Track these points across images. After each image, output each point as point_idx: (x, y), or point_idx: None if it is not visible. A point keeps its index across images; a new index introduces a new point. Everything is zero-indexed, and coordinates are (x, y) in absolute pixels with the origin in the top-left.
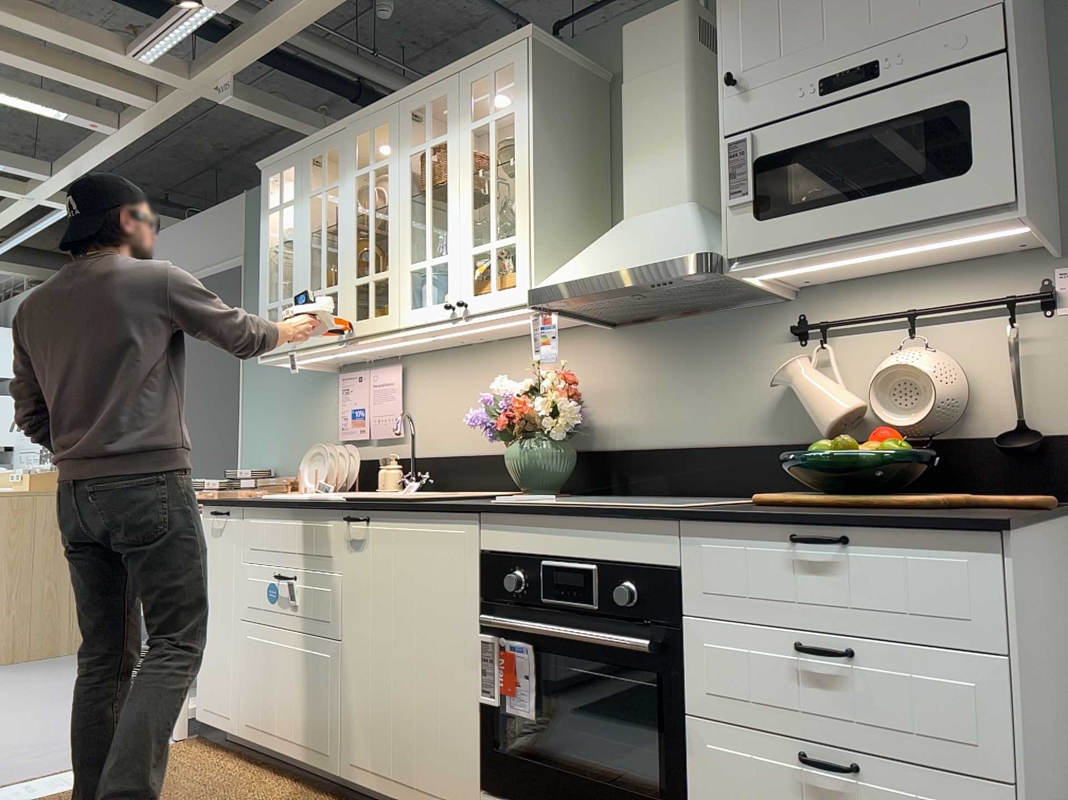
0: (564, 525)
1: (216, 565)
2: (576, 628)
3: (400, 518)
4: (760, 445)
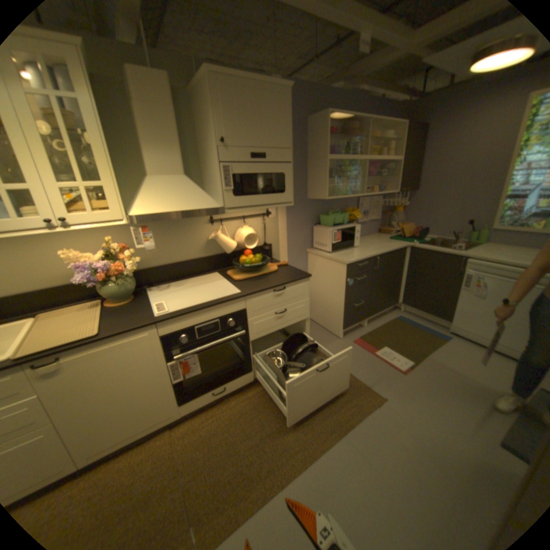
0: (202, 312)
1: None
2: (213, 340)
3: (93, 346)
4: (203, 258)
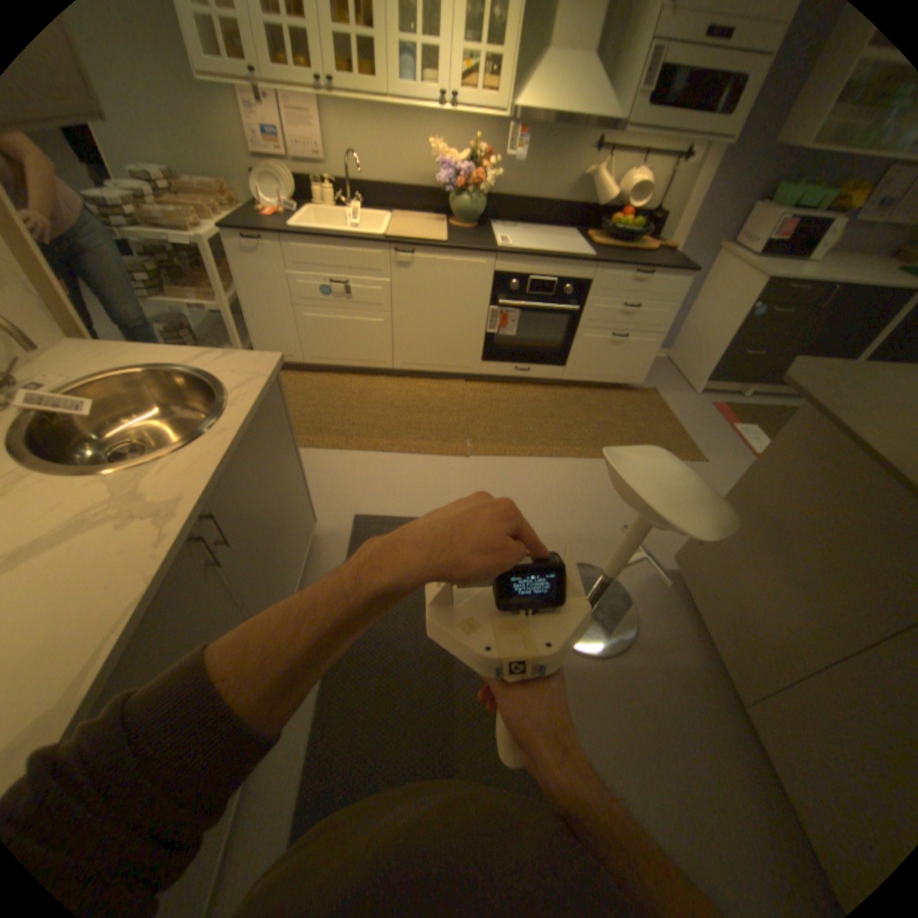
0: (544, 262)
1: (255, 274)
2: (541, 303)
3: (441, 253)
4: (566, 202)
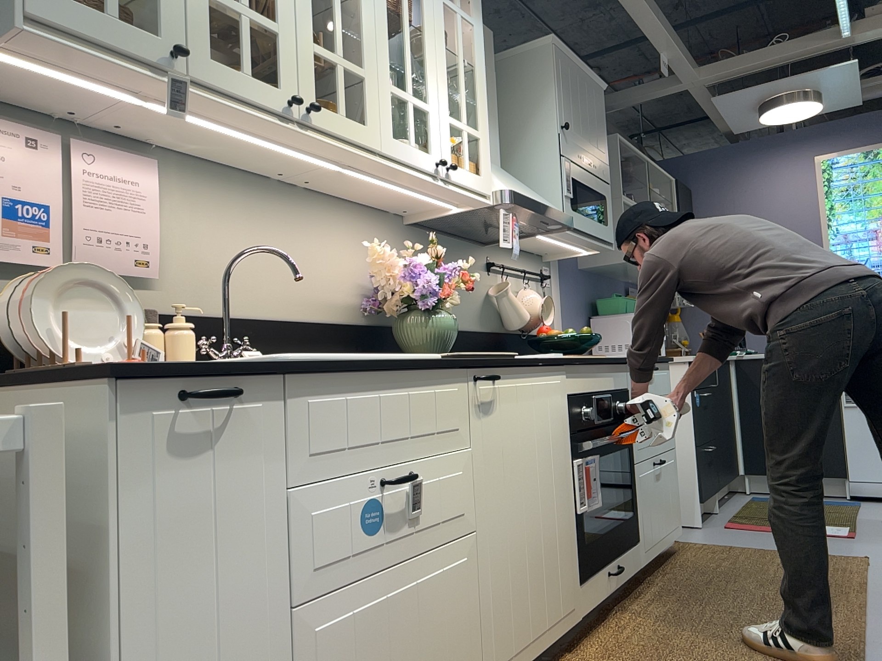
0: (598, 370)
1: (192, 525)
2: (608, 435)
3: (521, 374)
4: (481, 332)
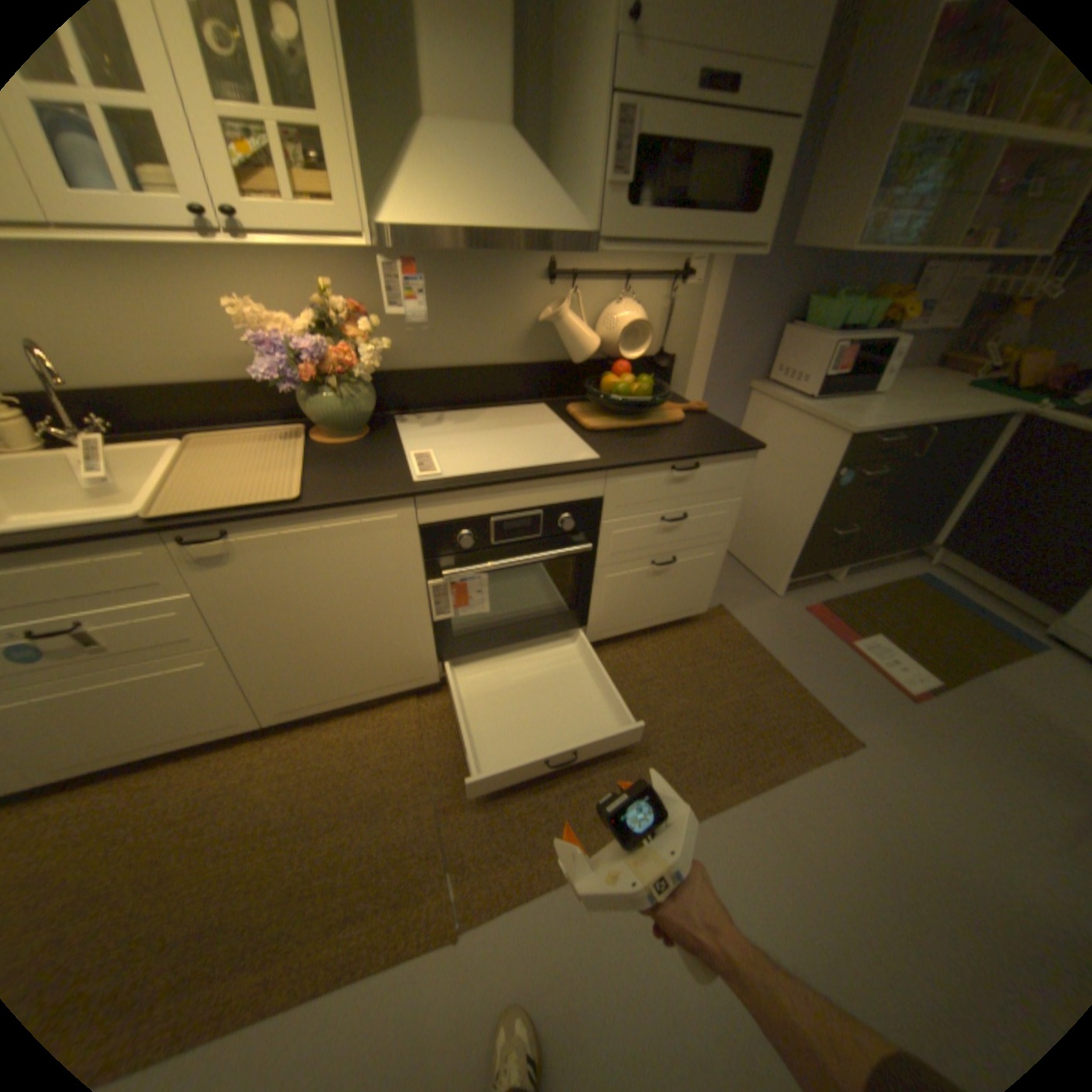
0: (512, 490)
1: None
2: (522, 552)
3: (291, 522)
4: (518, 365)
